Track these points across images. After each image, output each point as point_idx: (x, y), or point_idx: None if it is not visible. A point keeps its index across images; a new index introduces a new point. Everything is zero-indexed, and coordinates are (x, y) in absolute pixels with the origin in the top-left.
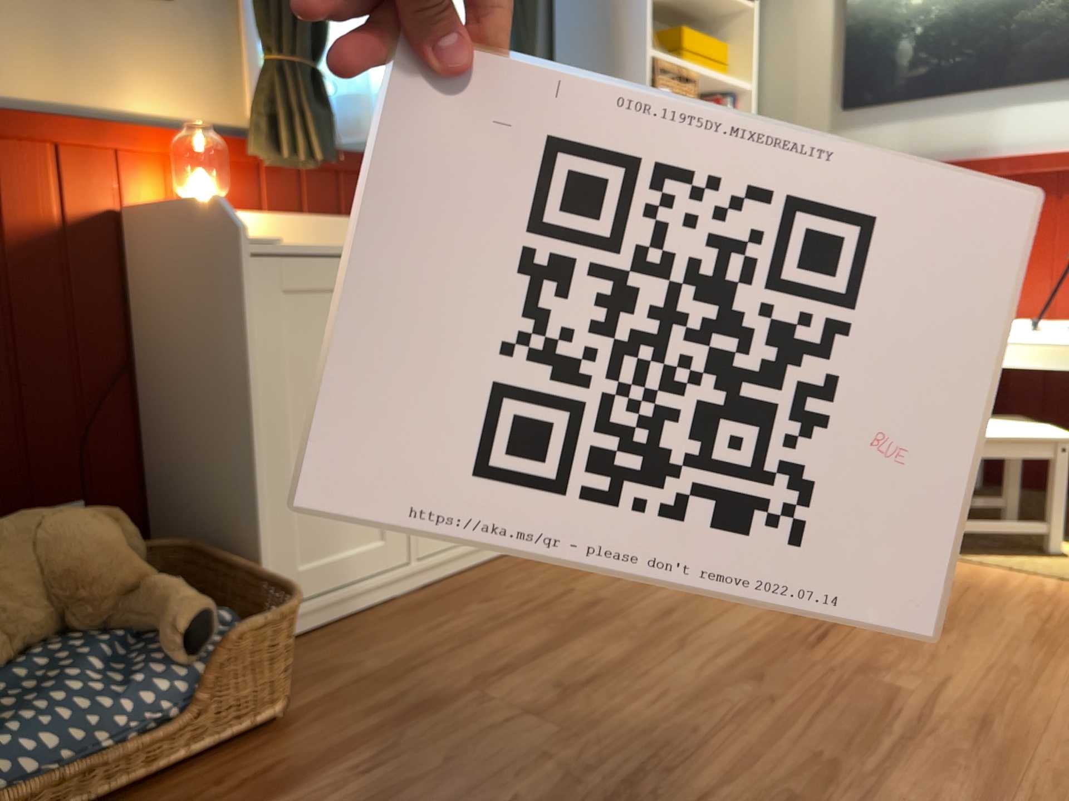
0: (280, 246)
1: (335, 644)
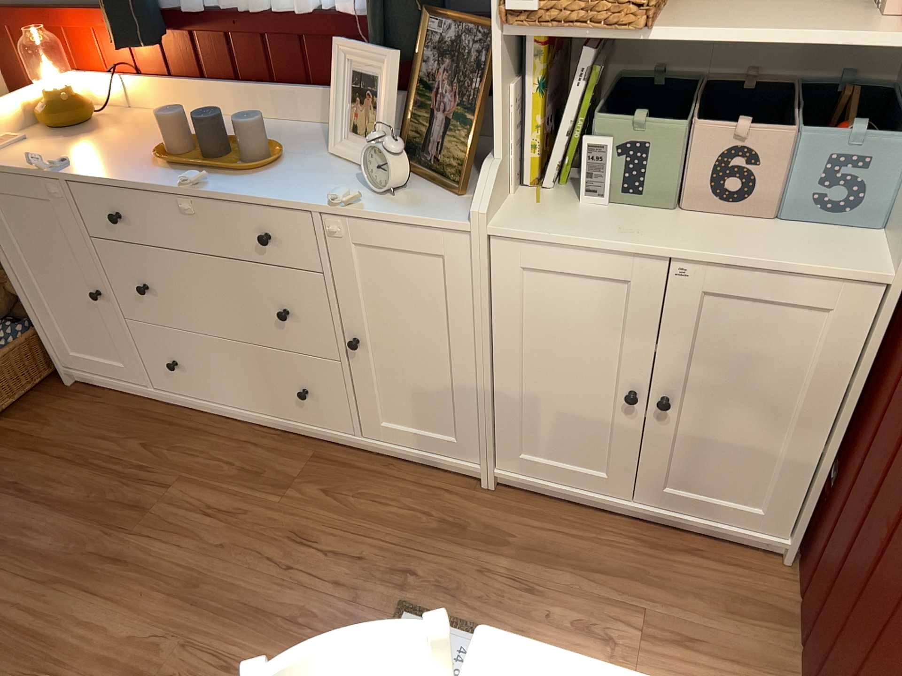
0: (11, 160)
1: (90, 402)
